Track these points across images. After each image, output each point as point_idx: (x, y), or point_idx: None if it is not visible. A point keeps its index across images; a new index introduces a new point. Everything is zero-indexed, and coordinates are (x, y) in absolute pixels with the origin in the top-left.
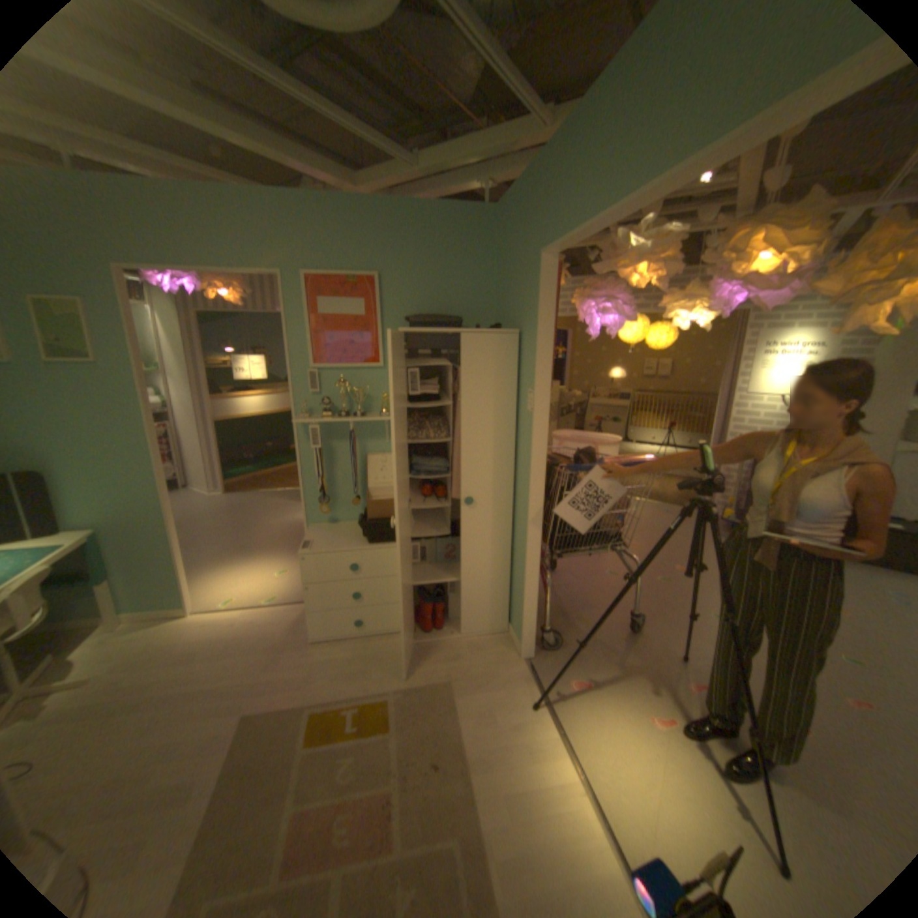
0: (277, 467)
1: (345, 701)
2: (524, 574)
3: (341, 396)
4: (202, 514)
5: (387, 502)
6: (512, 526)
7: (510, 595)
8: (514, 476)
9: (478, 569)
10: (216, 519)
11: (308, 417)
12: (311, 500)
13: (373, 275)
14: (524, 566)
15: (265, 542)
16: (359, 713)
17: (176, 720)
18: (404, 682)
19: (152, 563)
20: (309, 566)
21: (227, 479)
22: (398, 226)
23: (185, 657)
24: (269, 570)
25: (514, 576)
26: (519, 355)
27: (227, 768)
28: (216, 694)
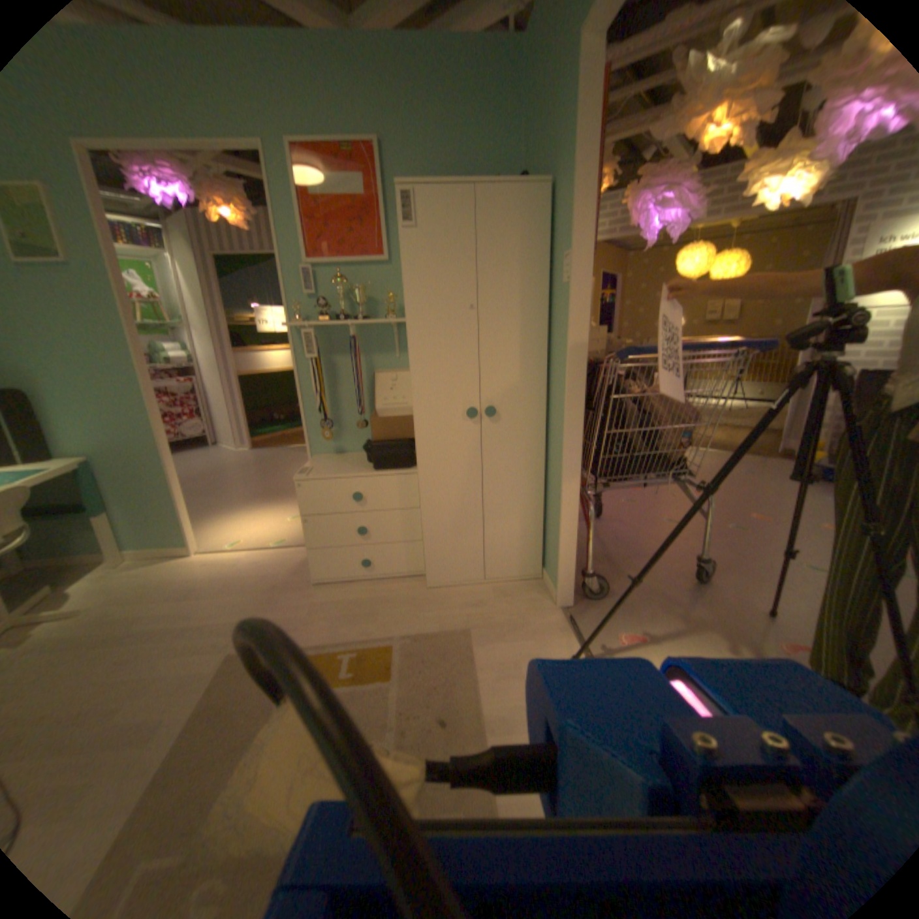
0: None
1: (344, 644)
2: (559, 502)
3: (338, 294)
4: (227, 466)
5: (394, 419)
6: (546, 447)
7: (543, 533)
8: (548, 381)
9: (504, 500)
10: (238, 470)
11: (301, 321)
12: (313, 426)
13: (370, 138)
14: (560, 492)
15: (284, 489)
16: (357, 658)
17: (156, 655)
18: (414, 627)
19: (149, 495)
20: (306, 494)
21: (256, 437)
22: (399, 70)
23: (180, 594)
24: (283, 515)
25: (548, 509)
26: (552, 213)
27: (199, 709)
28: (204, 631)
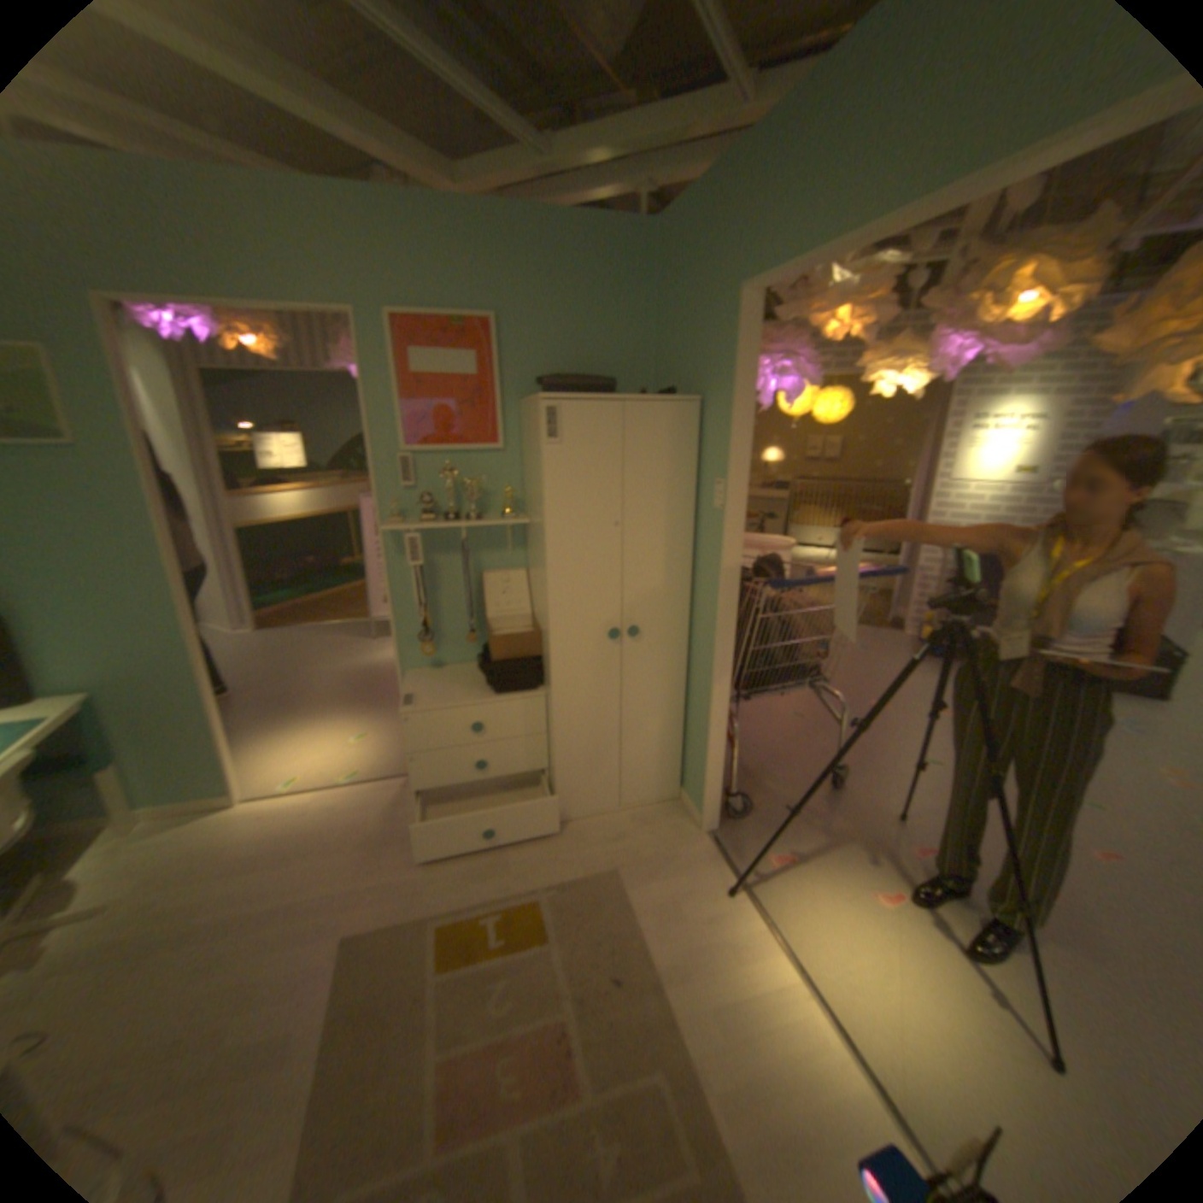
0: (325, 592)
1: (480, 906)
2: (705, 725)
3: (446, 491)
4: (226, 662)
5: (518, 637)
6: (686, 663)
7: (681, 752)
8: (690, 597)
9: (643, 721)
10: (248, 668)
11: (400, 521)
12: (404, 638)
13: (487, 317)
14: (706, 714)
15: (327, 696)
16: (502, 921)
17: (244, 953)
18: (555, 875)
19: (175, 737)
20: (414, 730)
21: (254, 611)
22: (520, 245)
23: (241, 864)
24: (339, 736)
25: (689, 727)
26: (699, 432)
27: (331, 1012)
28: (296, 912)
